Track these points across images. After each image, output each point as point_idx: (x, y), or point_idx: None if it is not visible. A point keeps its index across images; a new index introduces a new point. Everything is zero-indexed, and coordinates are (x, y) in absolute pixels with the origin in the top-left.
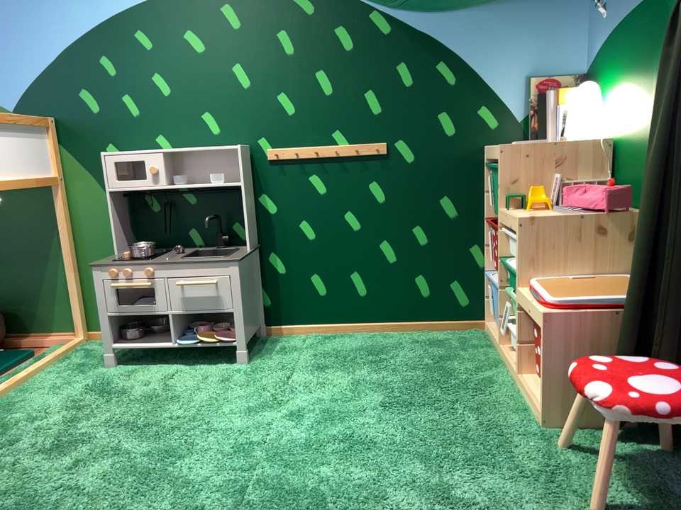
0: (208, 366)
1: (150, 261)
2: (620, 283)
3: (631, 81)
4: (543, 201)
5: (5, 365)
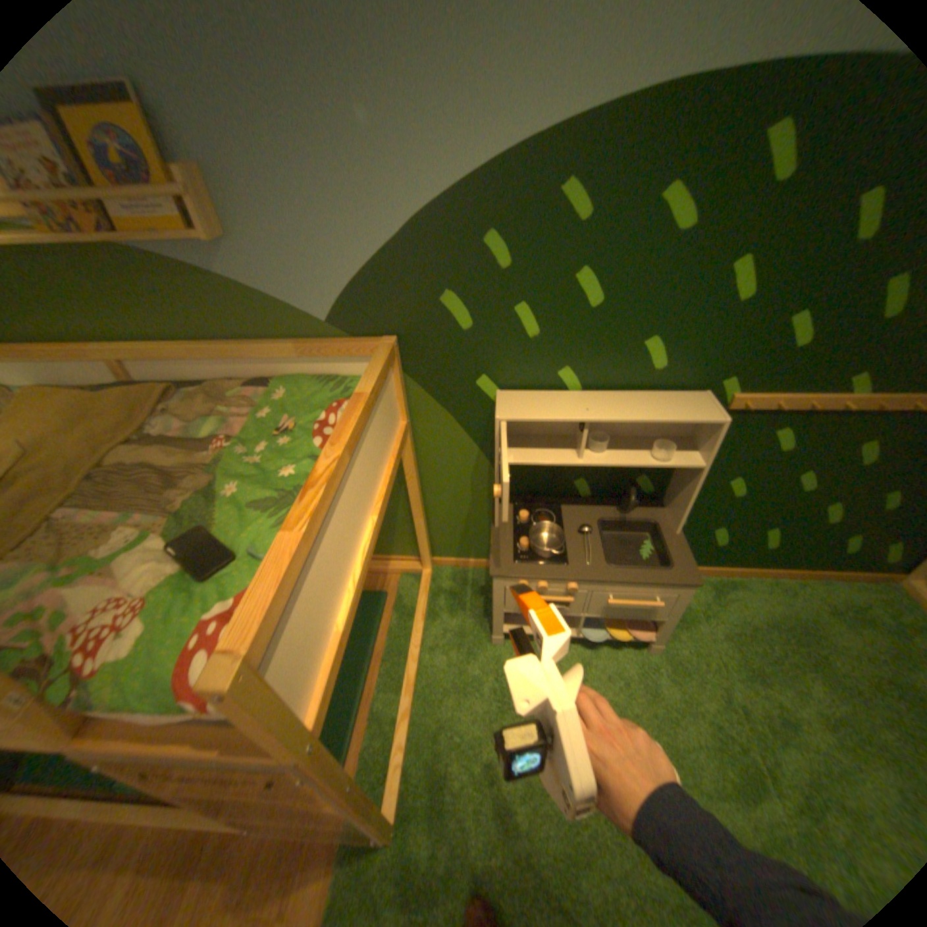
0: (612, 651)
1: (574, 575)
2: None
3: None
4: None
5: (372, 627)
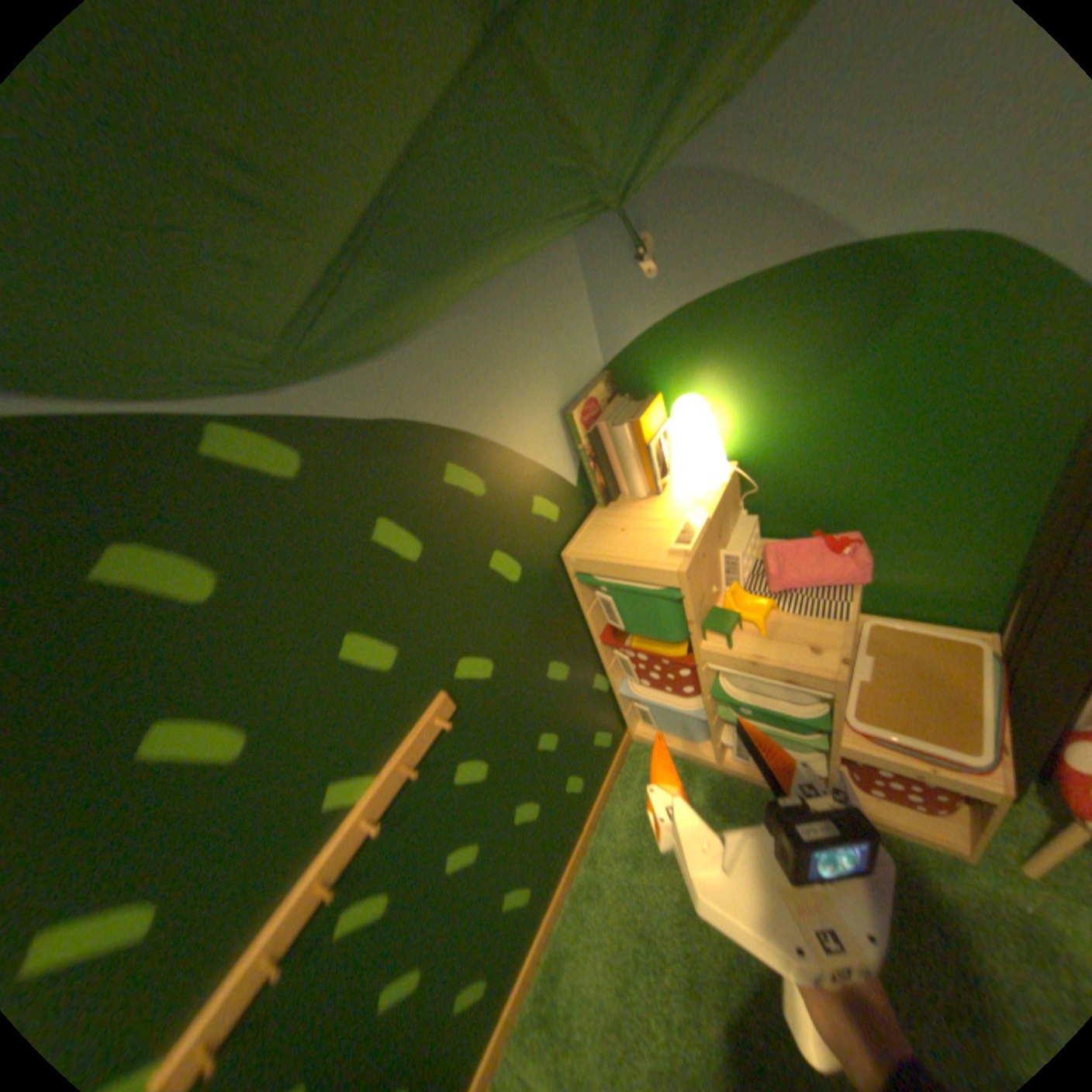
0: None
1: None
2: (906, 649)
3: (781, 384)
4: (771, 607)
5: None
